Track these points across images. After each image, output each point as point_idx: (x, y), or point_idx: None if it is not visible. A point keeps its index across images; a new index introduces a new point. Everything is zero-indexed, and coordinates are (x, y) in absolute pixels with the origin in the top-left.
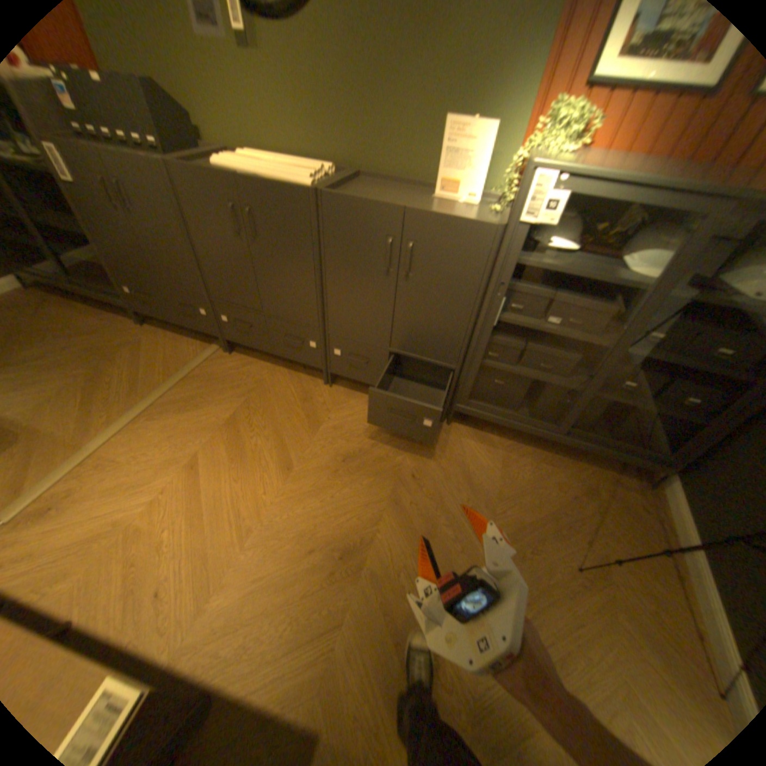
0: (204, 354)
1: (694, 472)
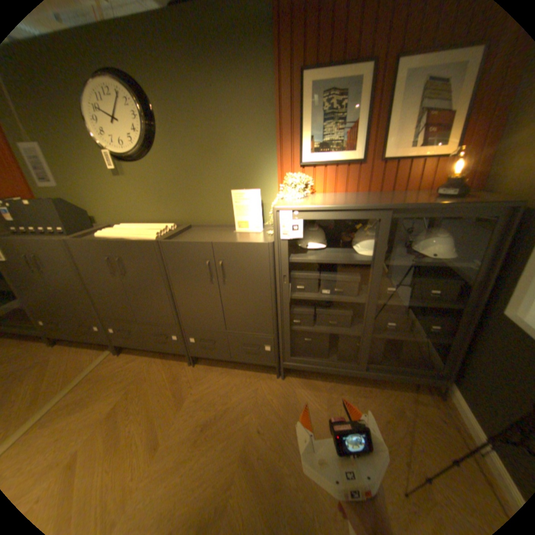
0: (97, 360)
1: (464, 381)
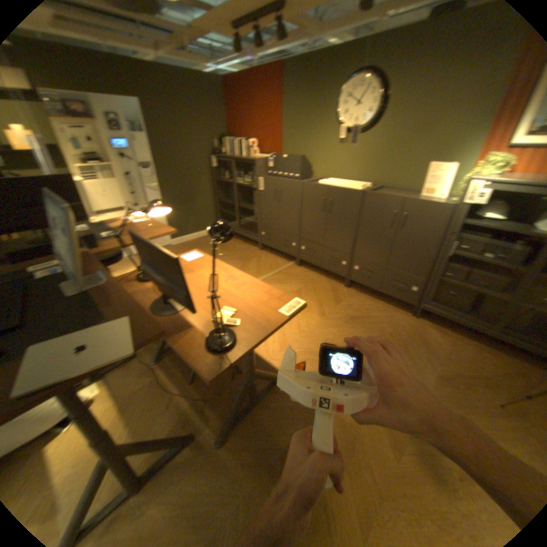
0: (287, 265)
1: None
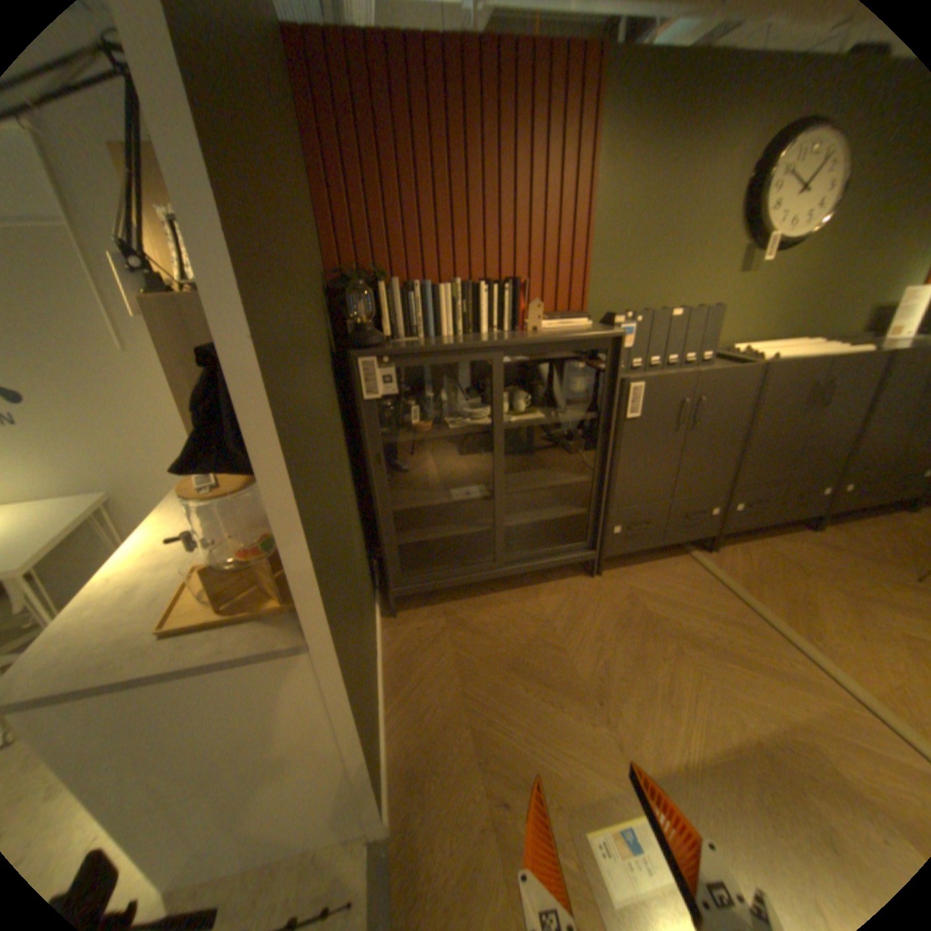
0: (708, 563)
1: None
